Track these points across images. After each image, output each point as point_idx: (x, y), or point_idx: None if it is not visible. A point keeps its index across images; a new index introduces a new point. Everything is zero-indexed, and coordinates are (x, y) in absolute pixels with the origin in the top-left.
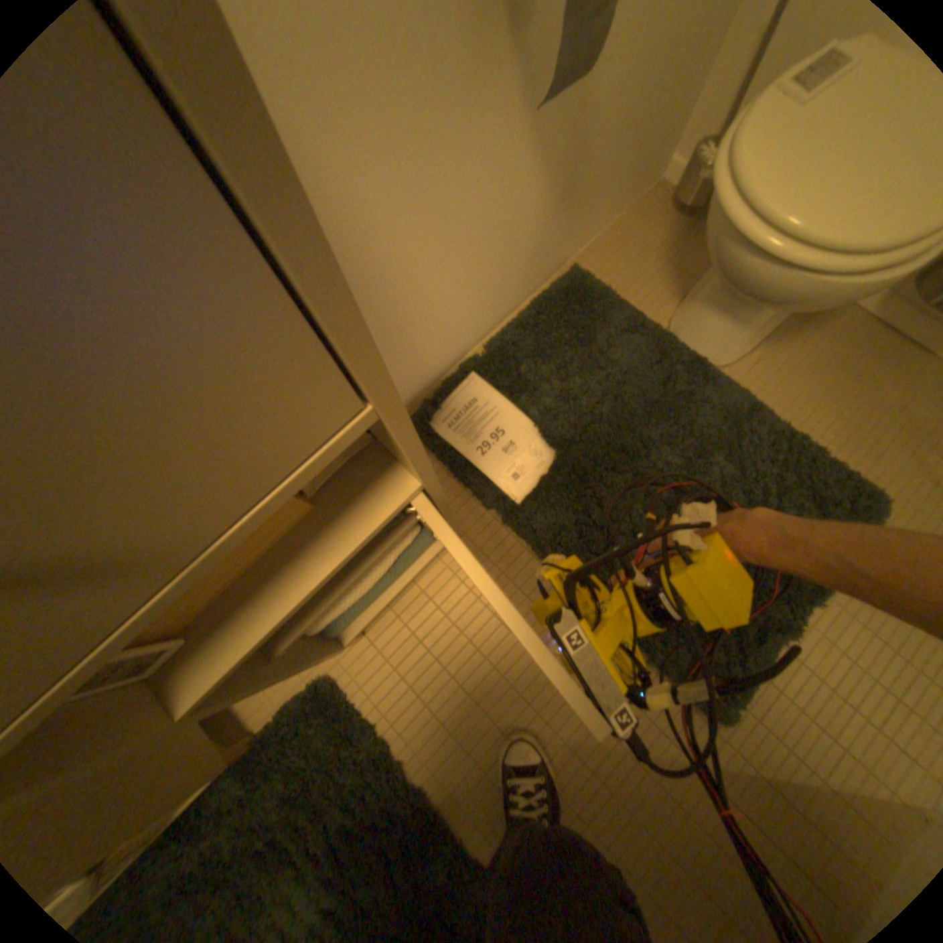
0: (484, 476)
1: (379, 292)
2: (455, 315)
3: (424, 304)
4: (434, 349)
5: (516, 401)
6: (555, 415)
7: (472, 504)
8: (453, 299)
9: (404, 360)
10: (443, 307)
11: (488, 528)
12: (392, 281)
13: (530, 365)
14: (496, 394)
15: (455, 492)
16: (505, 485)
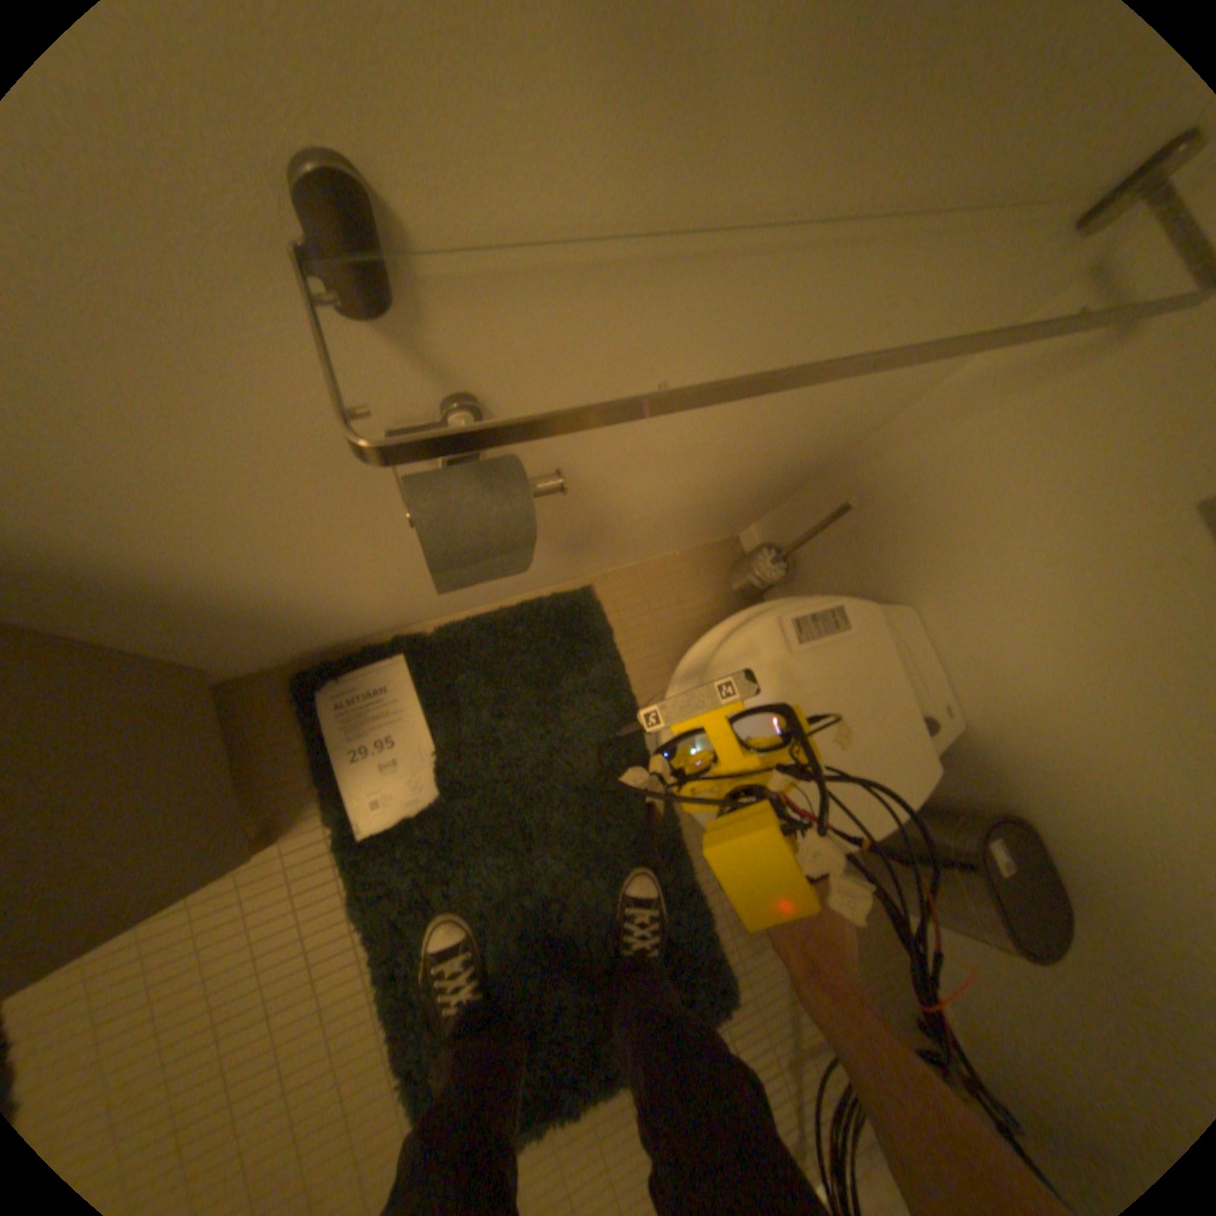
0: (340, 789)
1: (245, 606)
2: (390, 609)
3: (331, 607)
4: (353, 627)
5: (431, 715)
6: (464, 754)
7: (312, 811)
8: (385, 602)
9: (296, 635)
10: (367, 607)
11: (313, 849)
12: (269, 600)
13: (472, 680)
14: (414, 695)
15: (301, 787)
16: (358, 810)
